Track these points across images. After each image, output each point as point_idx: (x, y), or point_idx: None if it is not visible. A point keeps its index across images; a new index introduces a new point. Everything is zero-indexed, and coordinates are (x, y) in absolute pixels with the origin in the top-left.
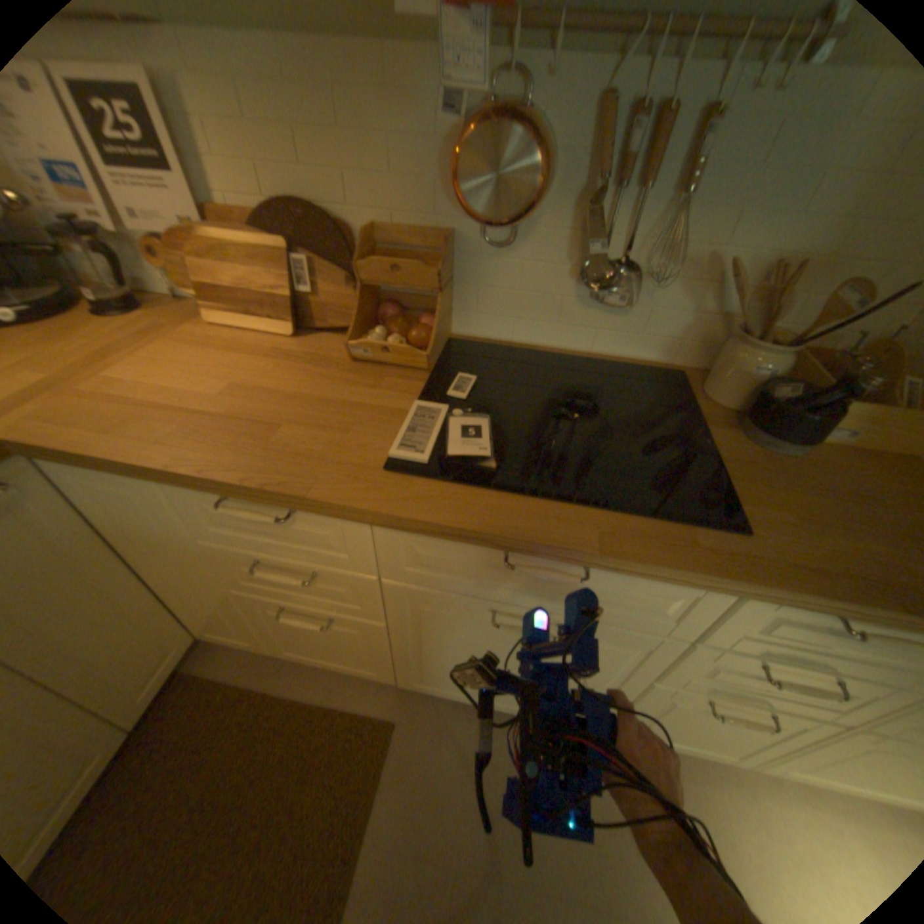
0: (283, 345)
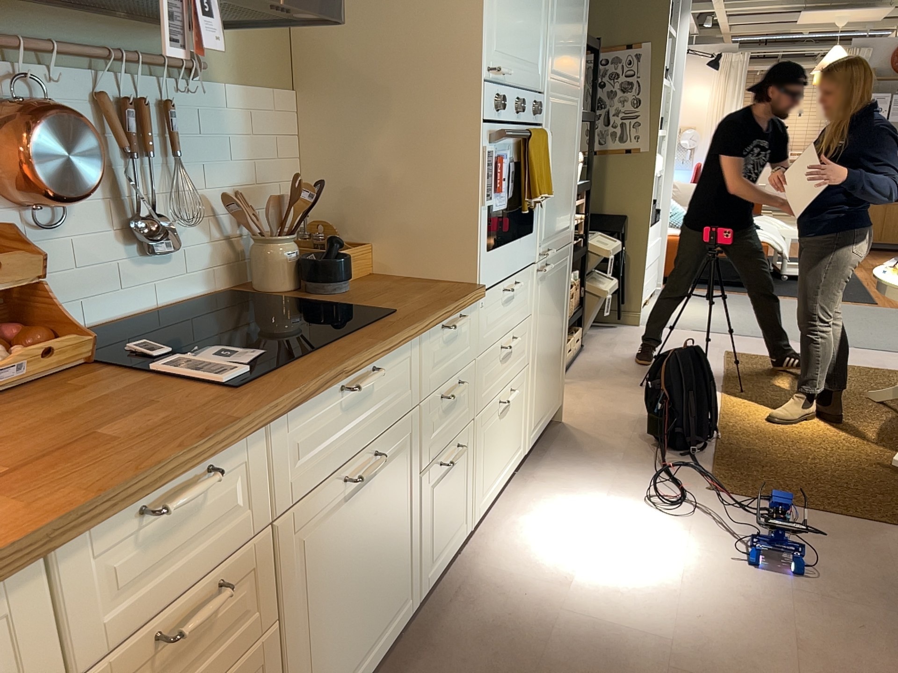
0: None
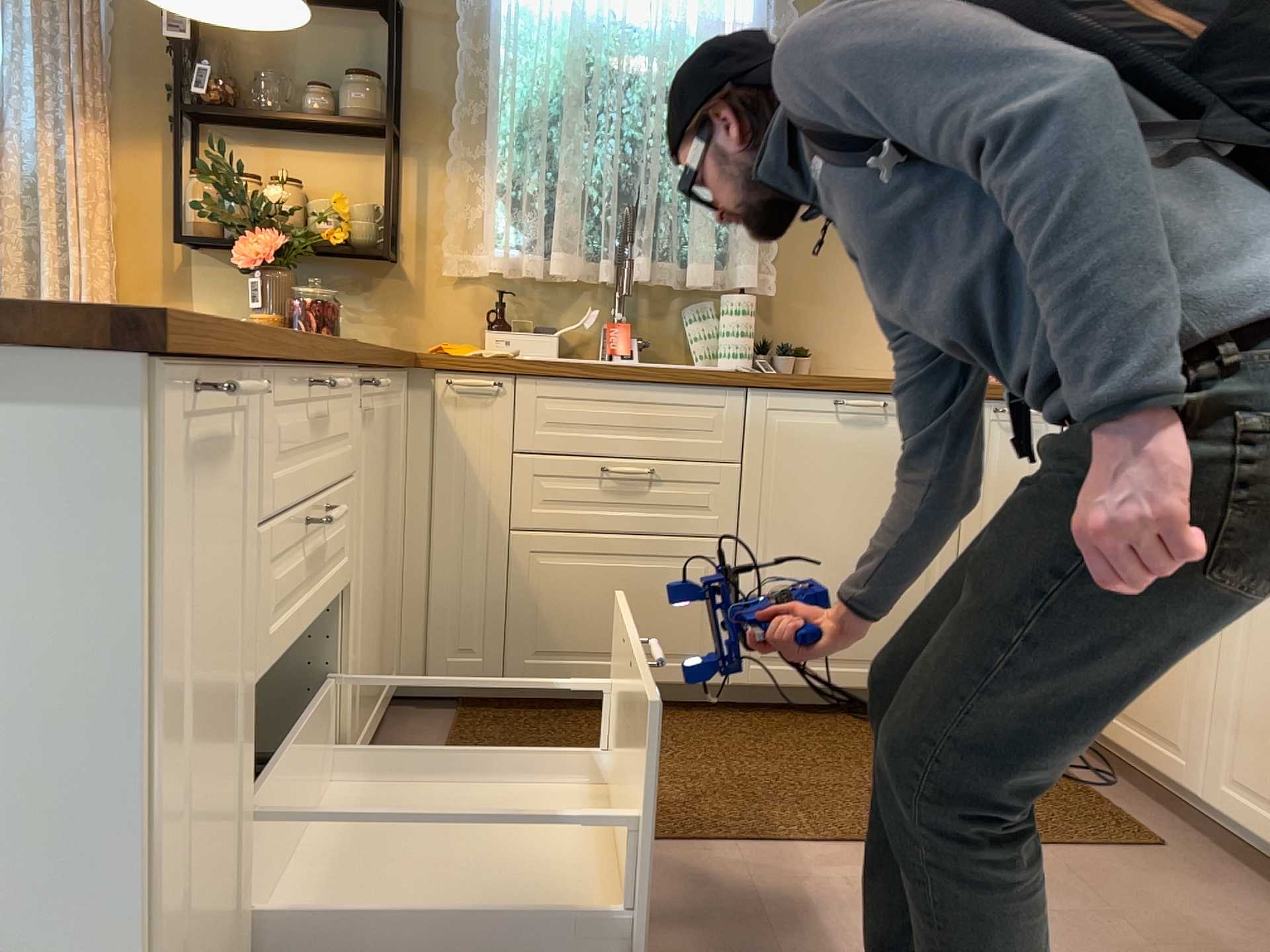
0: None
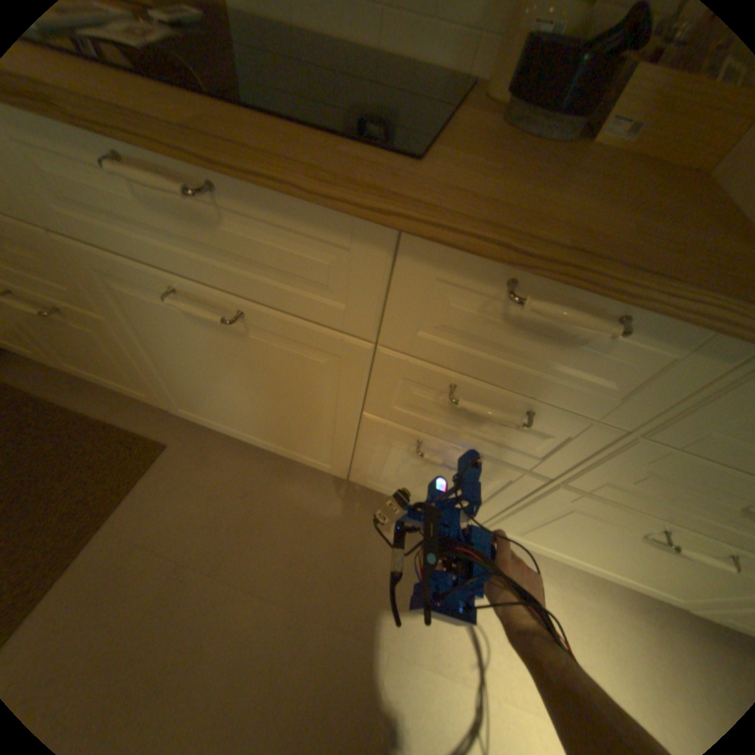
0: None
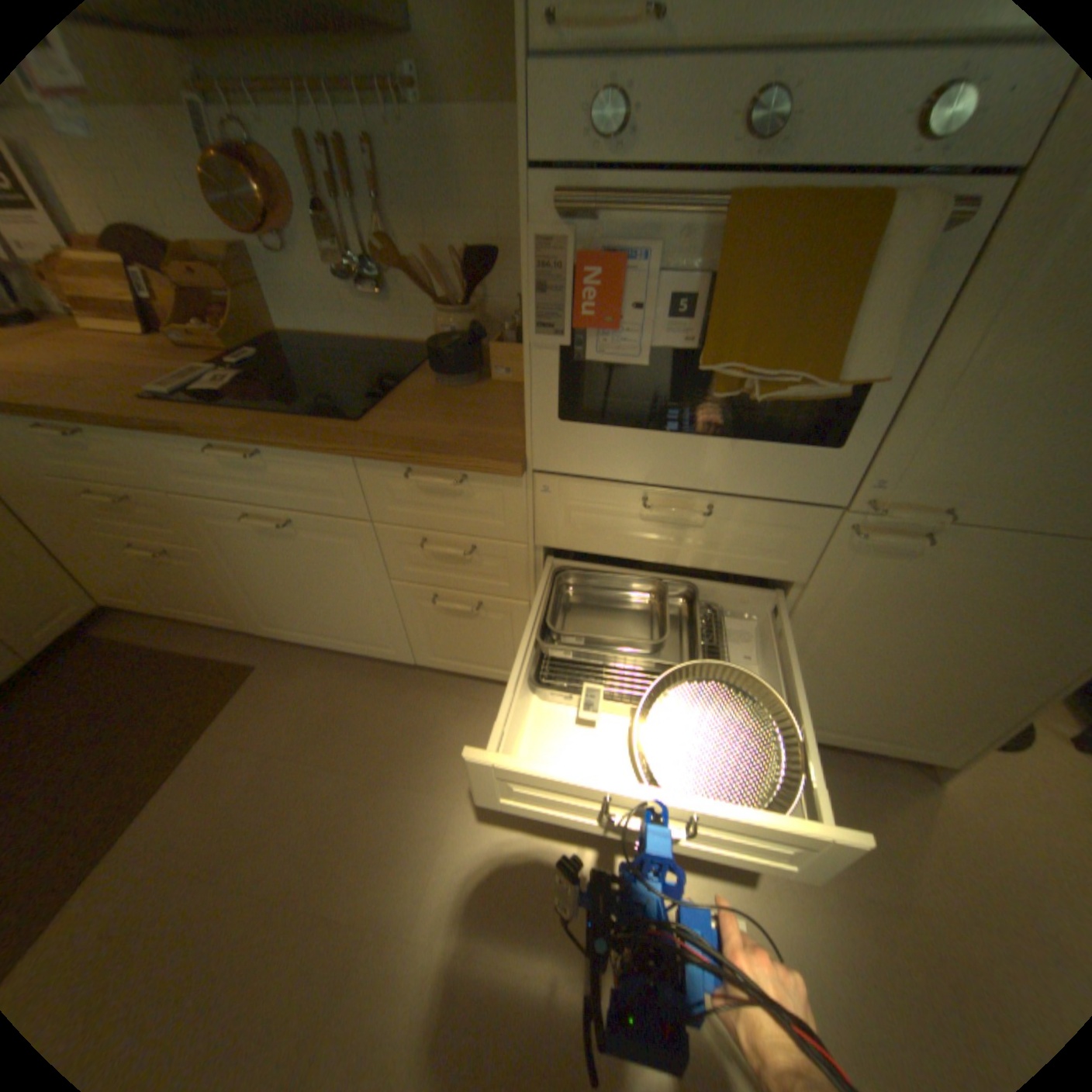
0: (130, 341)
